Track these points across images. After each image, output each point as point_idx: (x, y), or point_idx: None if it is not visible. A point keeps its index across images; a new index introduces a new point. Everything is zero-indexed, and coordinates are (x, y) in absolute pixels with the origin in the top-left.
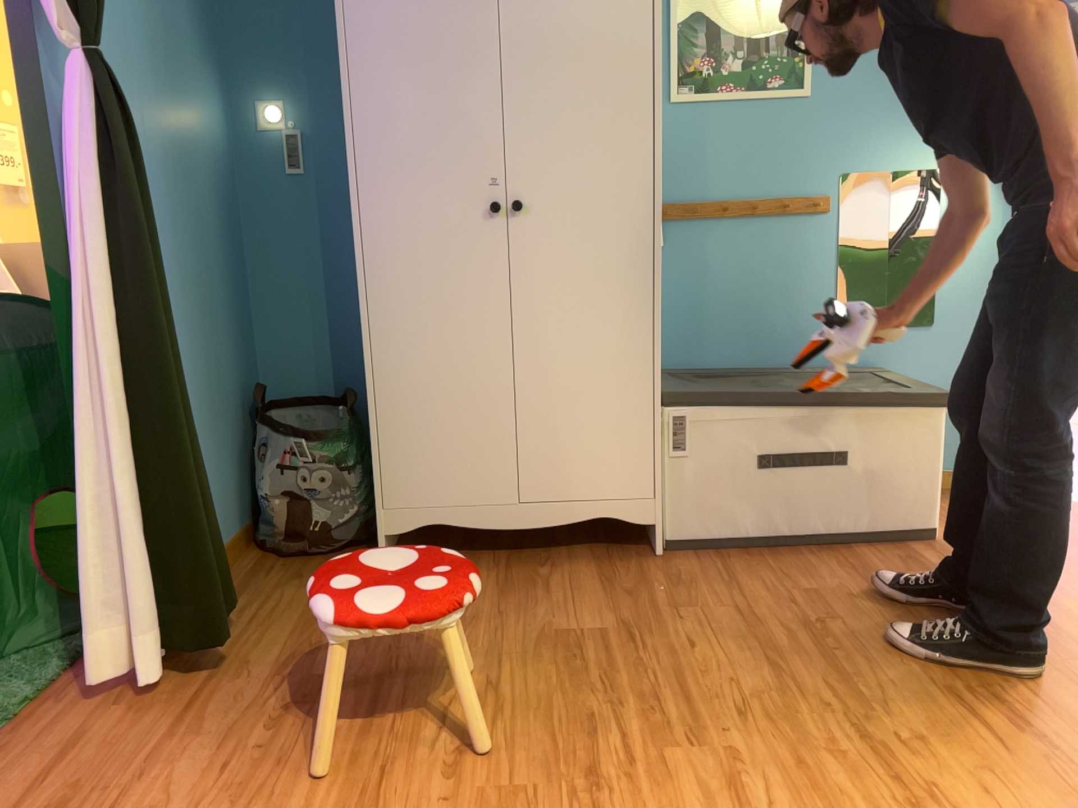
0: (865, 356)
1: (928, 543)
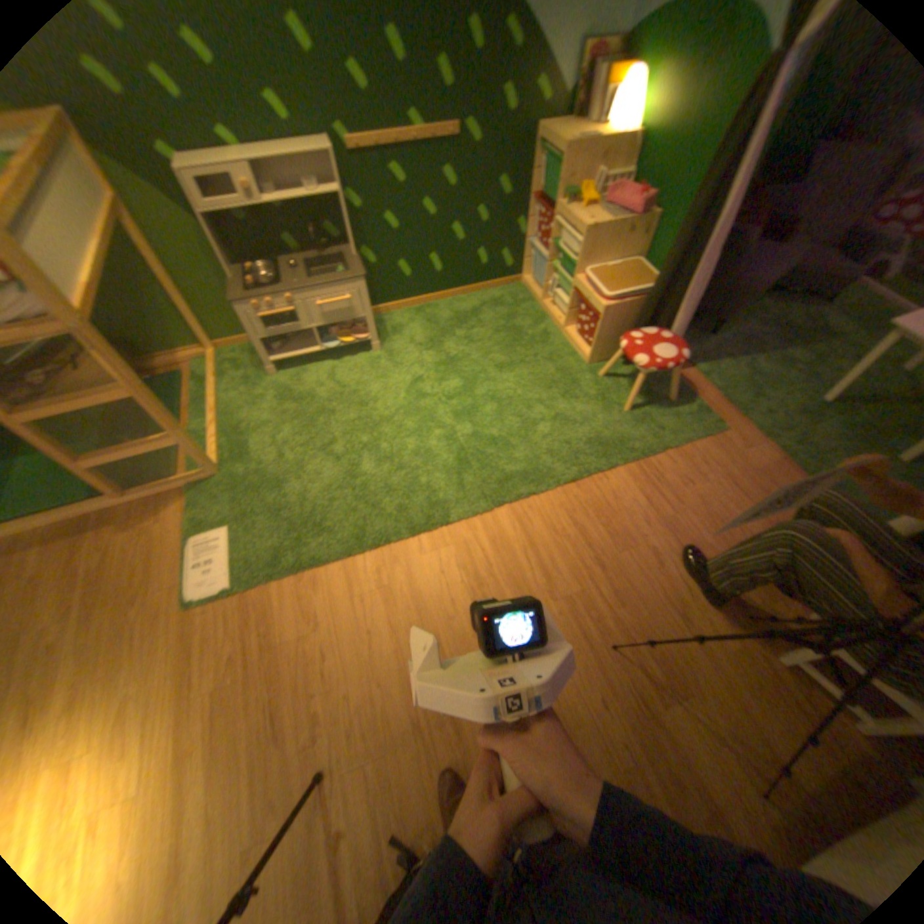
0: None
1: None
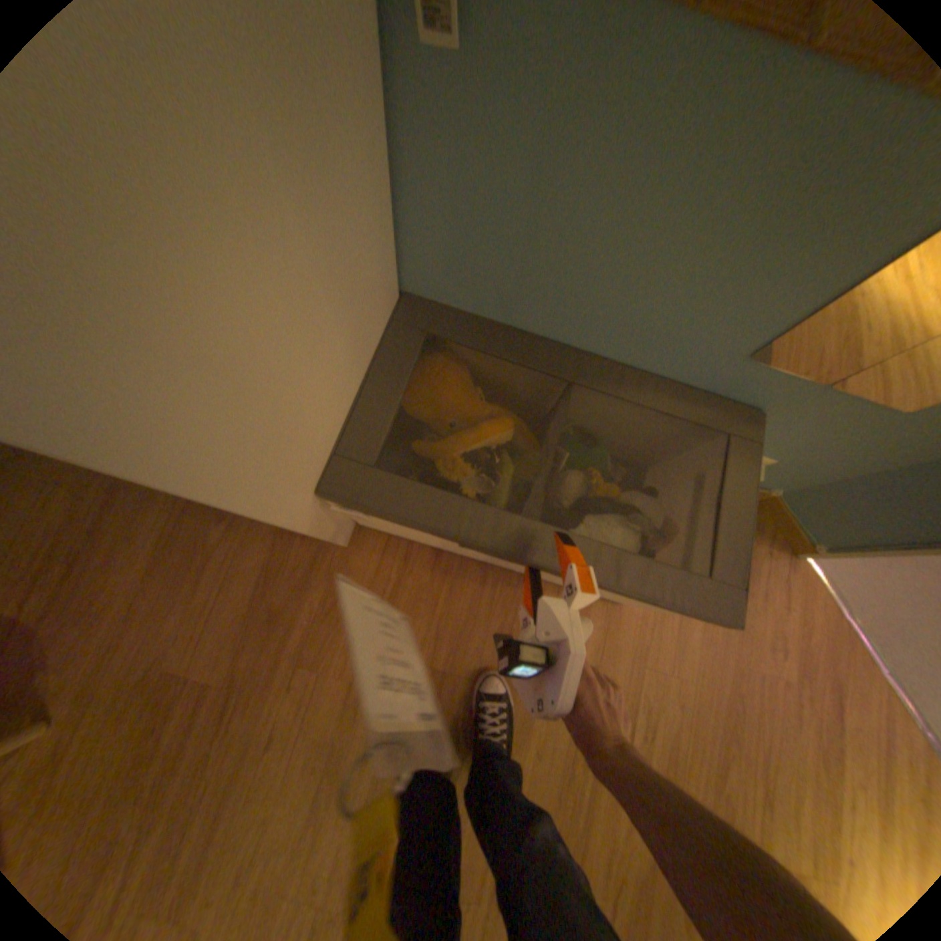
0: (760, 396)
1: (617, 616)
